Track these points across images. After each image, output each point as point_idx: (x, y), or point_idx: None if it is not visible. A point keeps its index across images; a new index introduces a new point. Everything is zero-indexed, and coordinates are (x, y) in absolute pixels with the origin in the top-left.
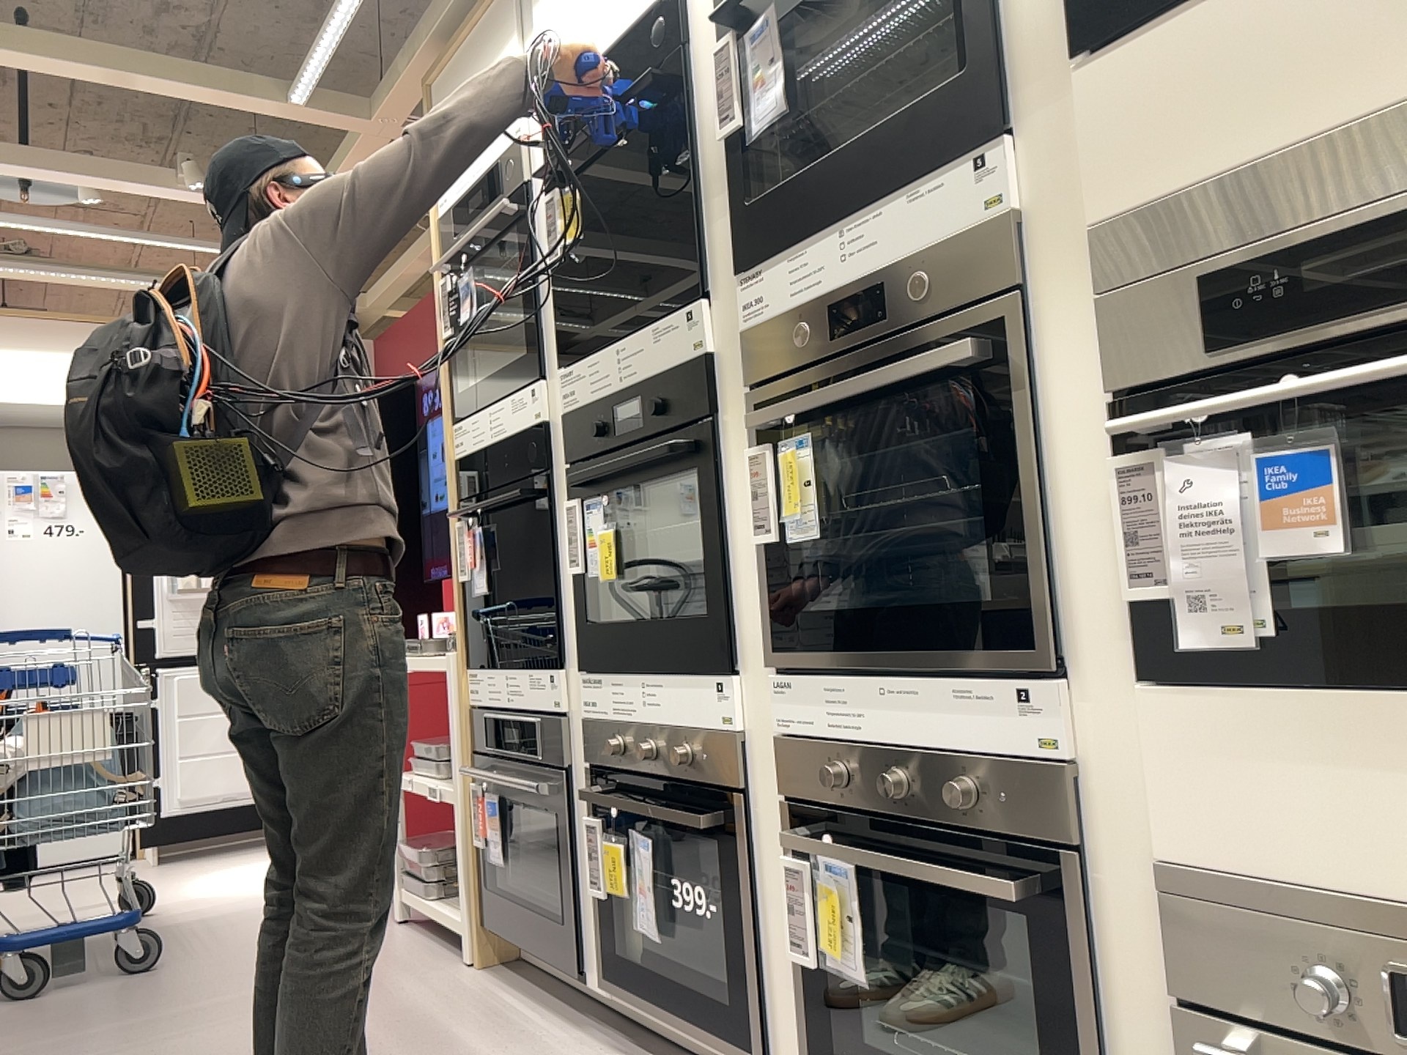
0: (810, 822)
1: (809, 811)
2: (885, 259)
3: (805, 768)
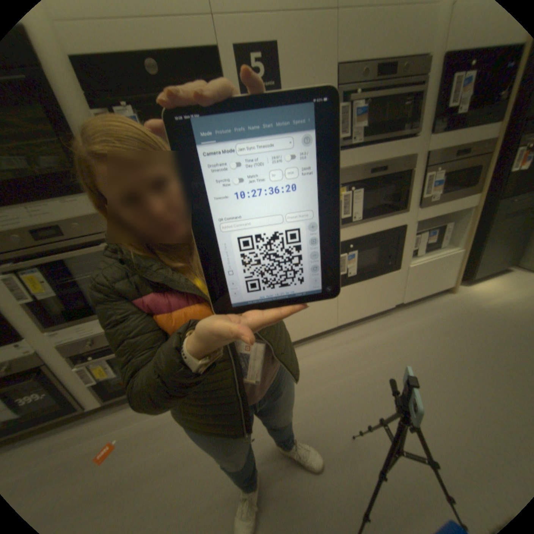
0: (79, 359)
1: (73, 356)
2: (56, 219)
3: (72, 349)
